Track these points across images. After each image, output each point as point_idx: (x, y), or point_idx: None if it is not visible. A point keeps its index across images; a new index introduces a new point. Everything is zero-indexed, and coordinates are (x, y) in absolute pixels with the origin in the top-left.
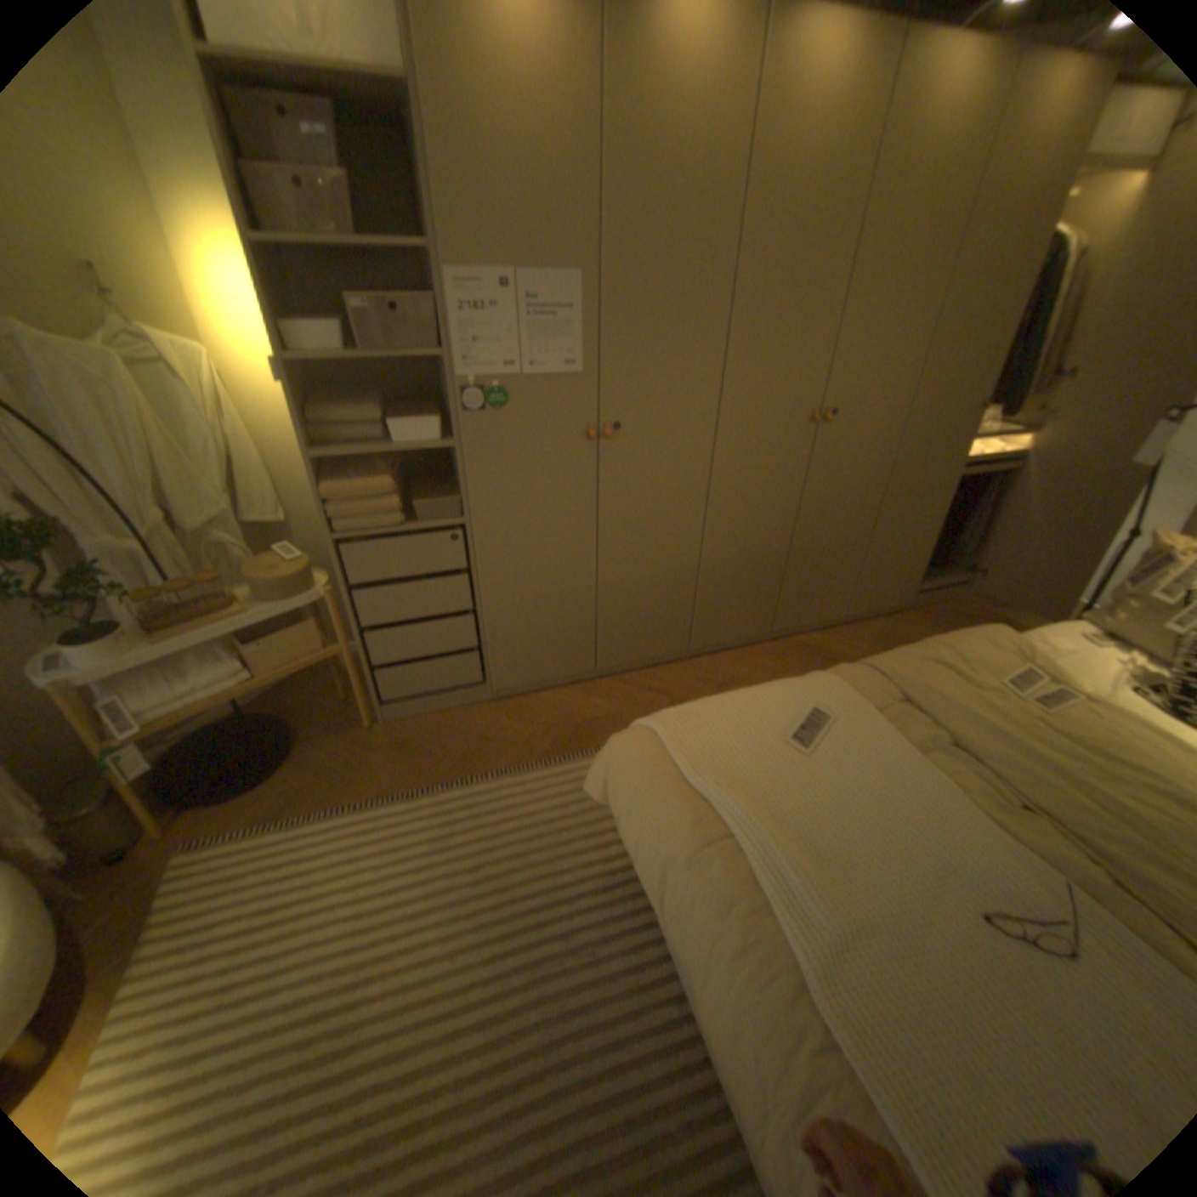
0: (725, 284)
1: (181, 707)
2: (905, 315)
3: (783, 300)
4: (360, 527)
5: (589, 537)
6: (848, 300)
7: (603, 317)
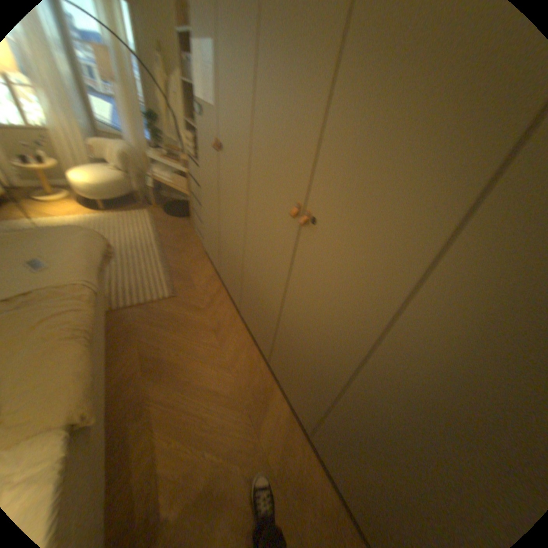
0: (251, 46)
1: (158, 177)
2: (421, 115)
3: (280, 66)
4: (188, 152)
5: (216, 204)
6: (336, 73)
7: (216, 70)
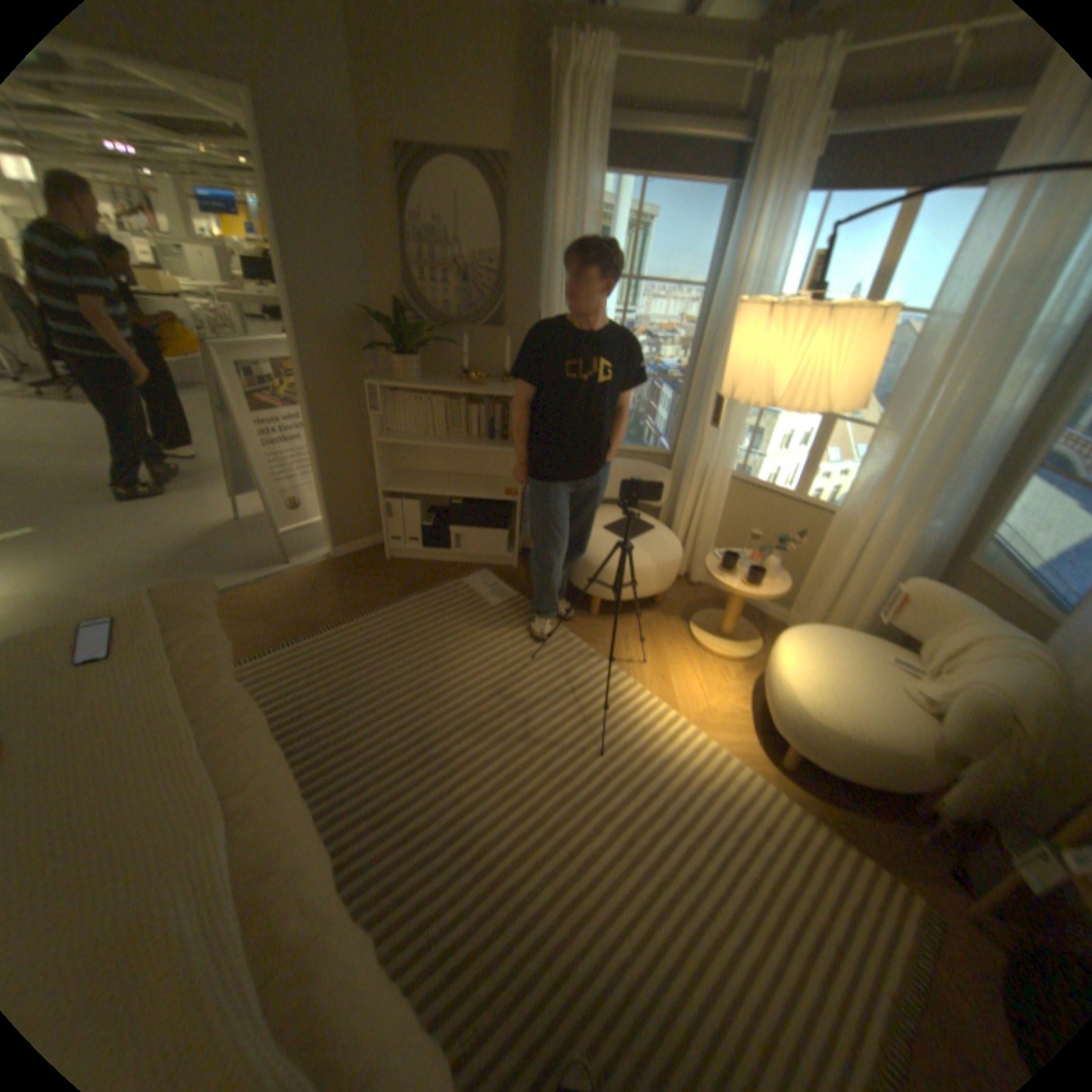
0: None
1: None
2: None
3: None
4: None
5: None
6: None
7: None
